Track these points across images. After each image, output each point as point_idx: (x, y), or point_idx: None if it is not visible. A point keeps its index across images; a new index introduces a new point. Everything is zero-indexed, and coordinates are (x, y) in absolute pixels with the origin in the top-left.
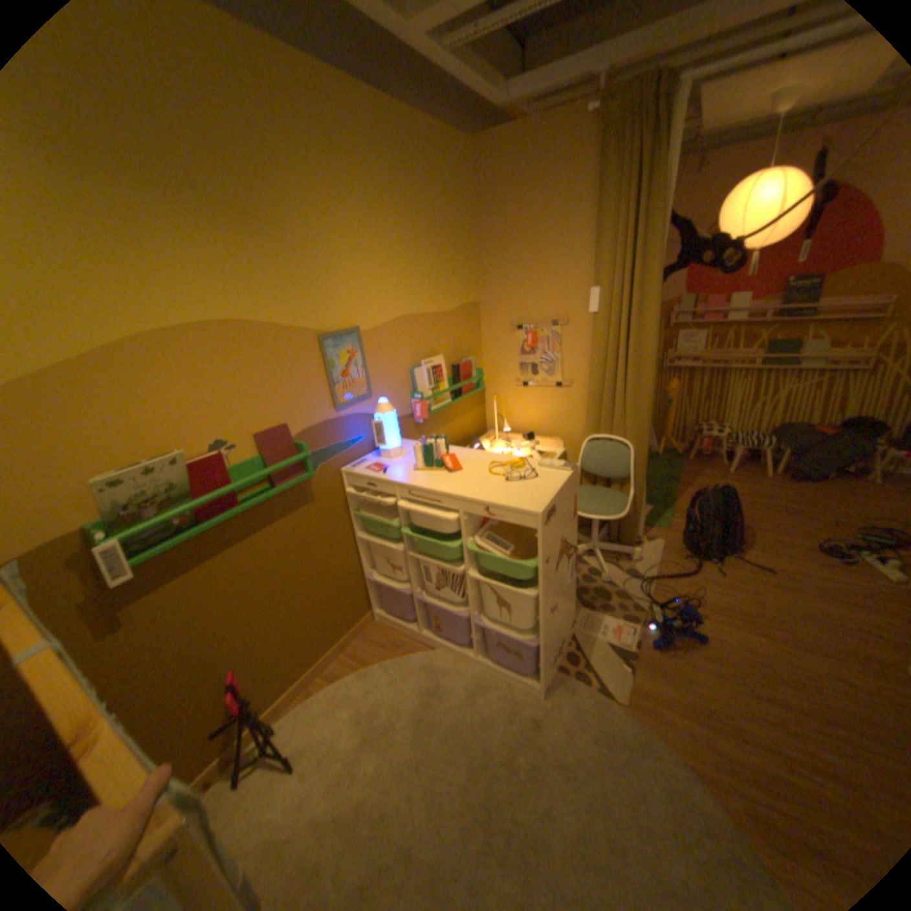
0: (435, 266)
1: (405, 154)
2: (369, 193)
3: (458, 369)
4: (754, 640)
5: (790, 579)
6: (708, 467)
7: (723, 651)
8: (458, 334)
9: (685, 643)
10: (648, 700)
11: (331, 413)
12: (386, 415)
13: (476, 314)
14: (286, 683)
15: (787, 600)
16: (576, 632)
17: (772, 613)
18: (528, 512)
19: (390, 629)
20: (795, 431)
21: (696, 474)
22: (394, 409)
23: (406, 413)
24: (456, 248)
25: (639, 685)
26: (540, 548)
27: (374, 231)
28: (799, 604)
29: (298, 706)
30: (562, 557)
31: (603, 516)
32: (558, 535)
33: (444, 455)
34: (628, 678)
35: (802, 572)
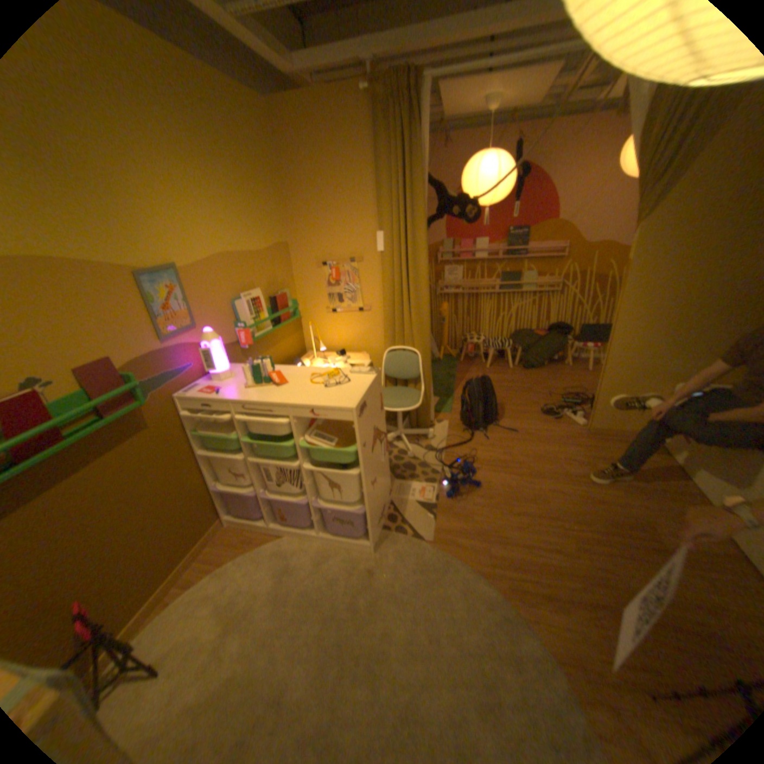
0: (244, 211)
1: (204, 106)
2: (171, 139)
3: (276, 300)
4: (508, 478)
5: (526, 434)
6: (472, 366)
7: (490, 490)
8: (272, 271)
9: (466, 489)
10: (446, 534)
11: (157, 344)
12: (213, 343)
13: (286, 254)
14: (139, 601)
15: (525, 448)
16: (393, 499)
17: (517, 458)
18: (345, 409)
19: (239, 531)
20: (523, 335)
21: (466, 371)
22: (220, 338)
23: (232, 341)
24: (261, 195)
25: (439, 525)
26: (357, 436)
27: (181, 175)
28: (532, 449)
29: (156, 618)
30: (376, 442)
31: (404, 408)
32: (370, 424)
33: (271, 372)
34: (431, 523)
35: (532, 428)
